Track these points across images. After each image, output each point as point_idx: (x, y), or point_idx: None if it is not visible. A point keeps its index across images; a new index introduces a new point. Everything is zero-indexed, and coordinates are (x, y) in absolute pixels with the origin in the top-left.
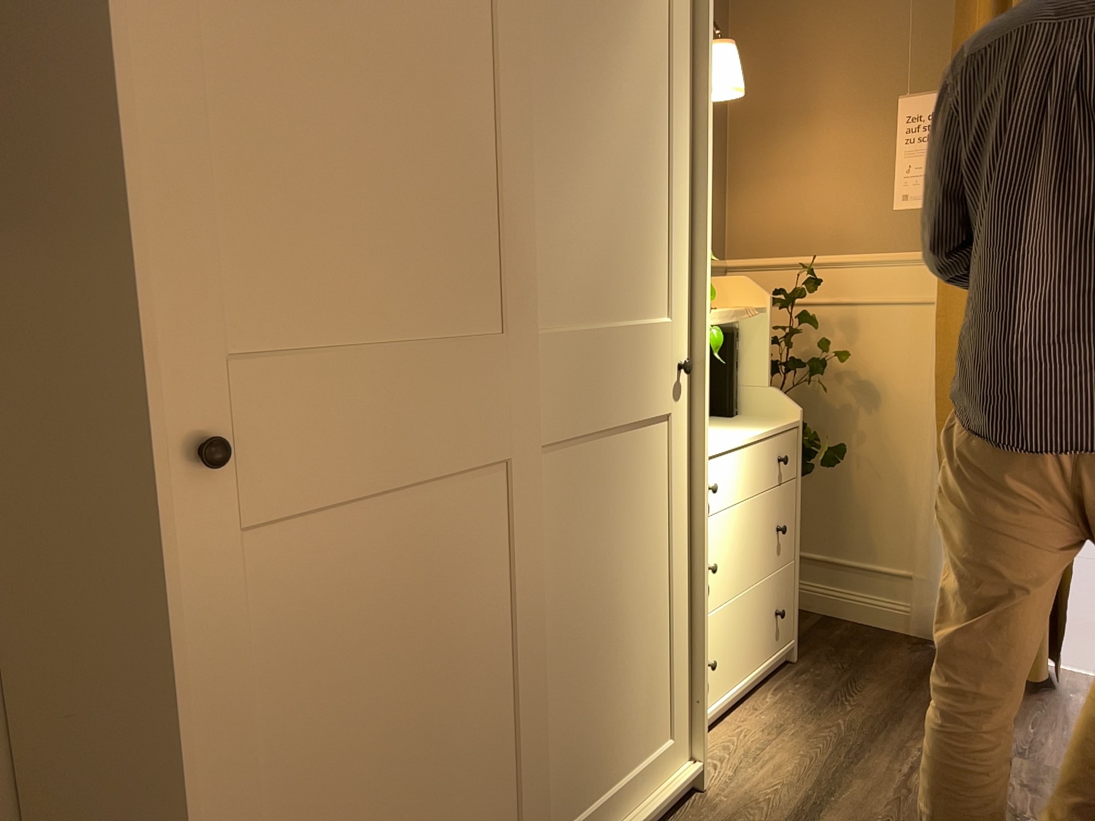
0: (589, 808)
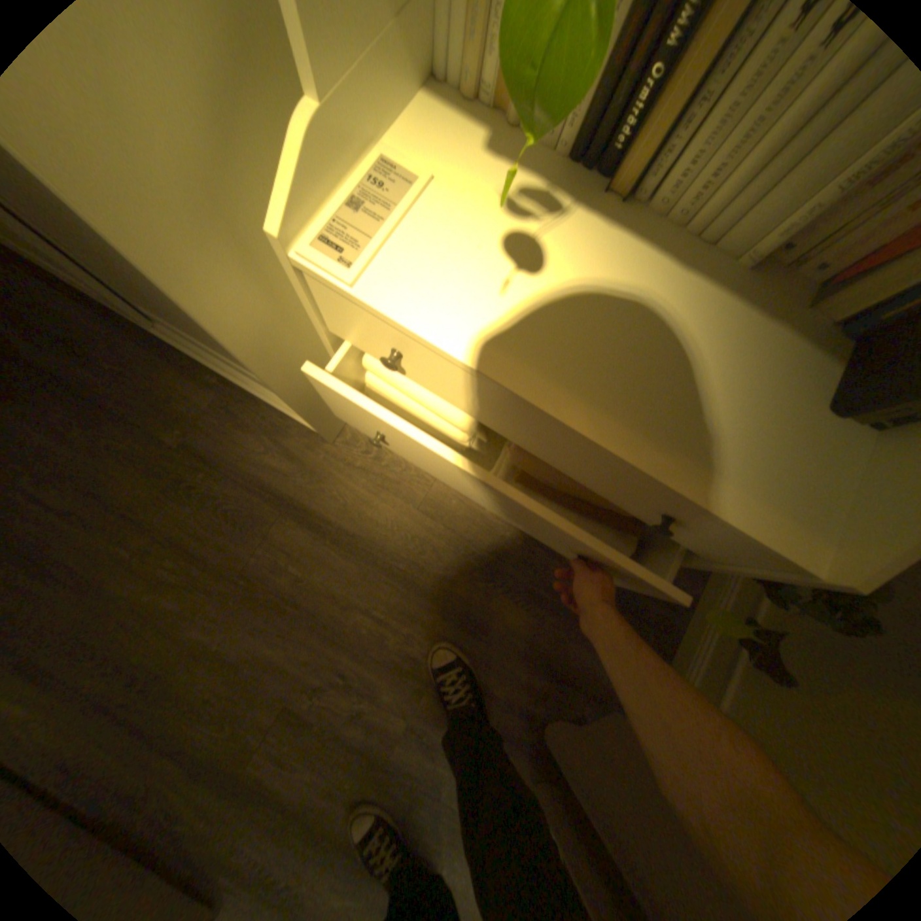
0: (188, 339)
